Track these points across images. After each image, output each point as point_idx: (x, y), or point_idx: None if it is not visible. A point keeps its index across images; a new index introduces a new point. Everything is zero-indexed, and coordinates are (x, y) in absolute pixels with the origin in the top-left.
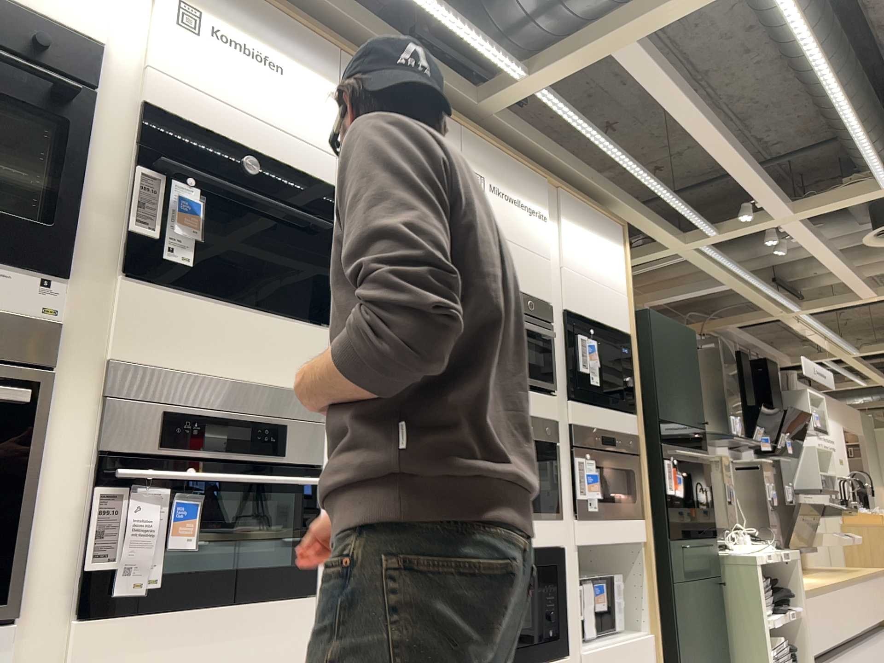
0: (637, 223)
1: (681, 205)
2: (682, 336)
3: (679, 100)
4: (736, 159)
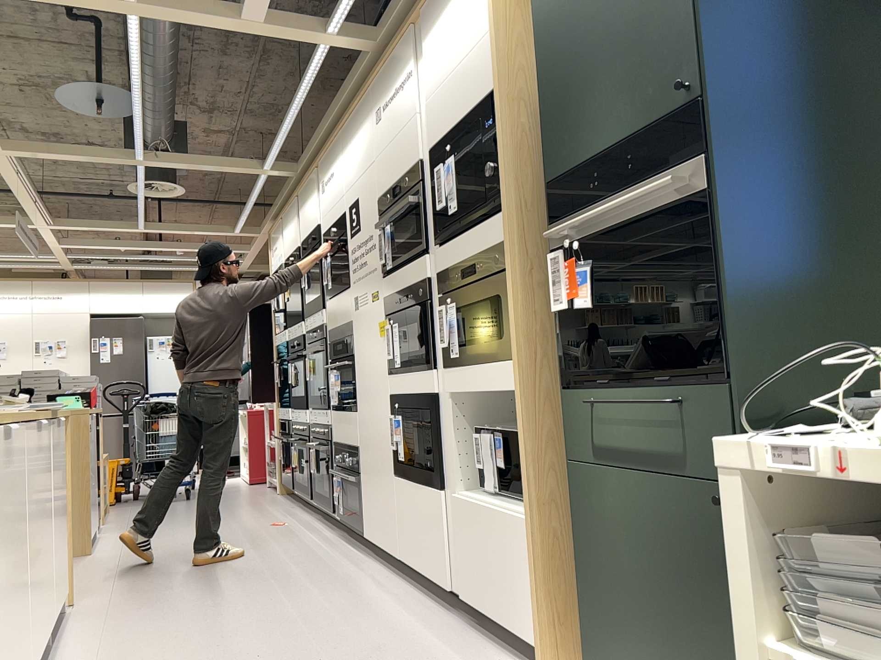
0: None
1: None
2: None
3: None
4: None
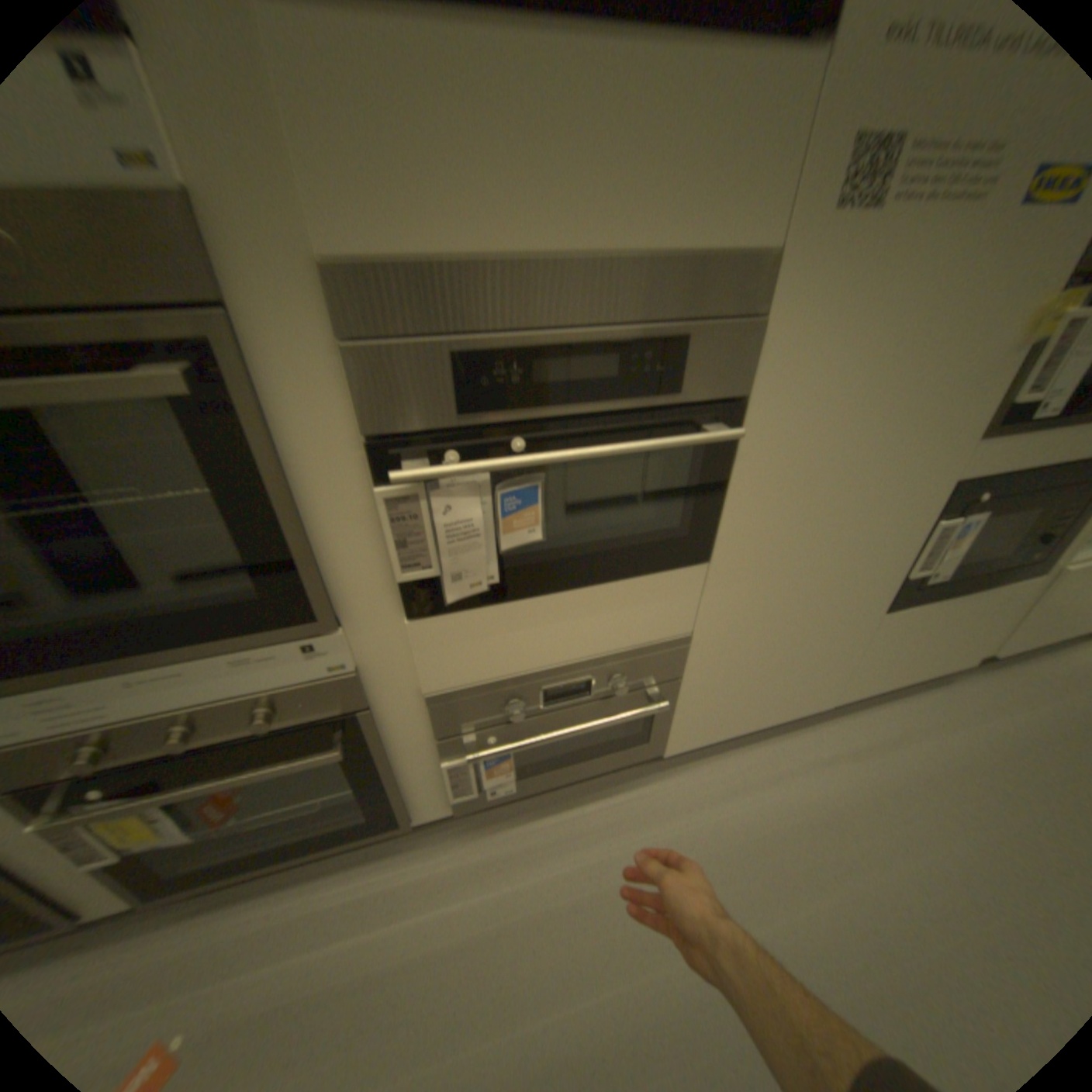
0: None
1: None
2: None
3: None
4: None
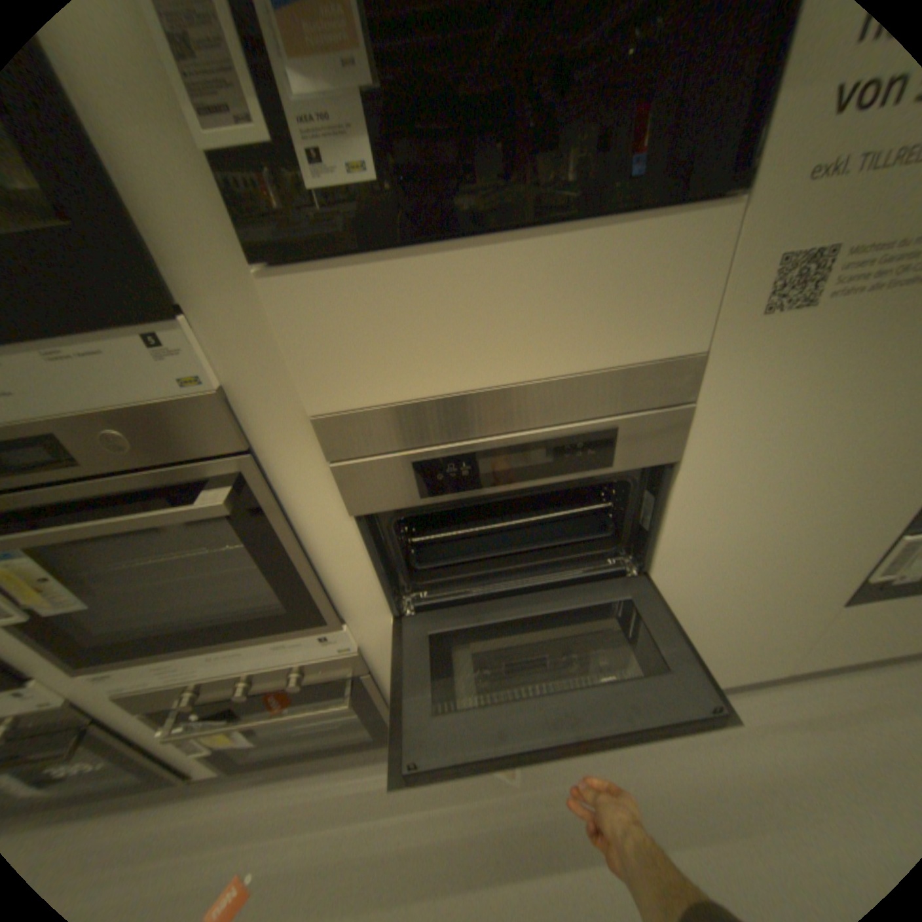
0: None
1: None
2: None
3: None
4: None
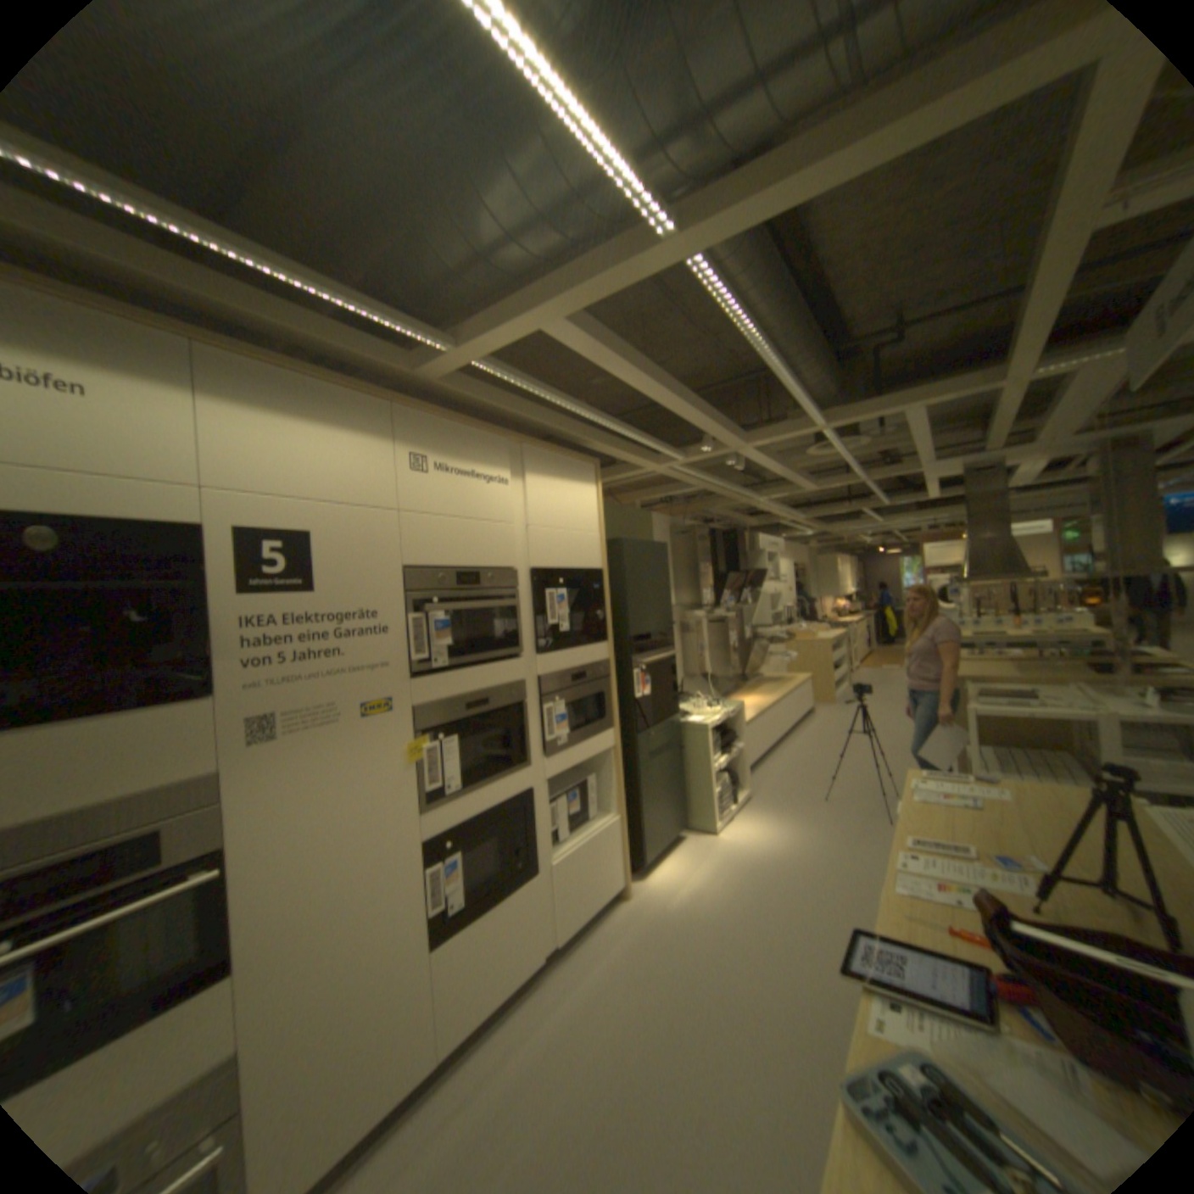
0: (613, 455)
1: (649, 442)
2: (654, 553)
3: (625, 368)
4: (691, 411)
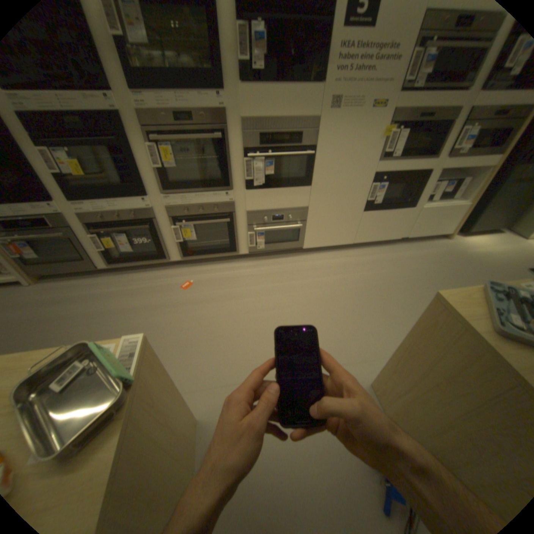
0: None
1: None
2: None
3: None
4: None
